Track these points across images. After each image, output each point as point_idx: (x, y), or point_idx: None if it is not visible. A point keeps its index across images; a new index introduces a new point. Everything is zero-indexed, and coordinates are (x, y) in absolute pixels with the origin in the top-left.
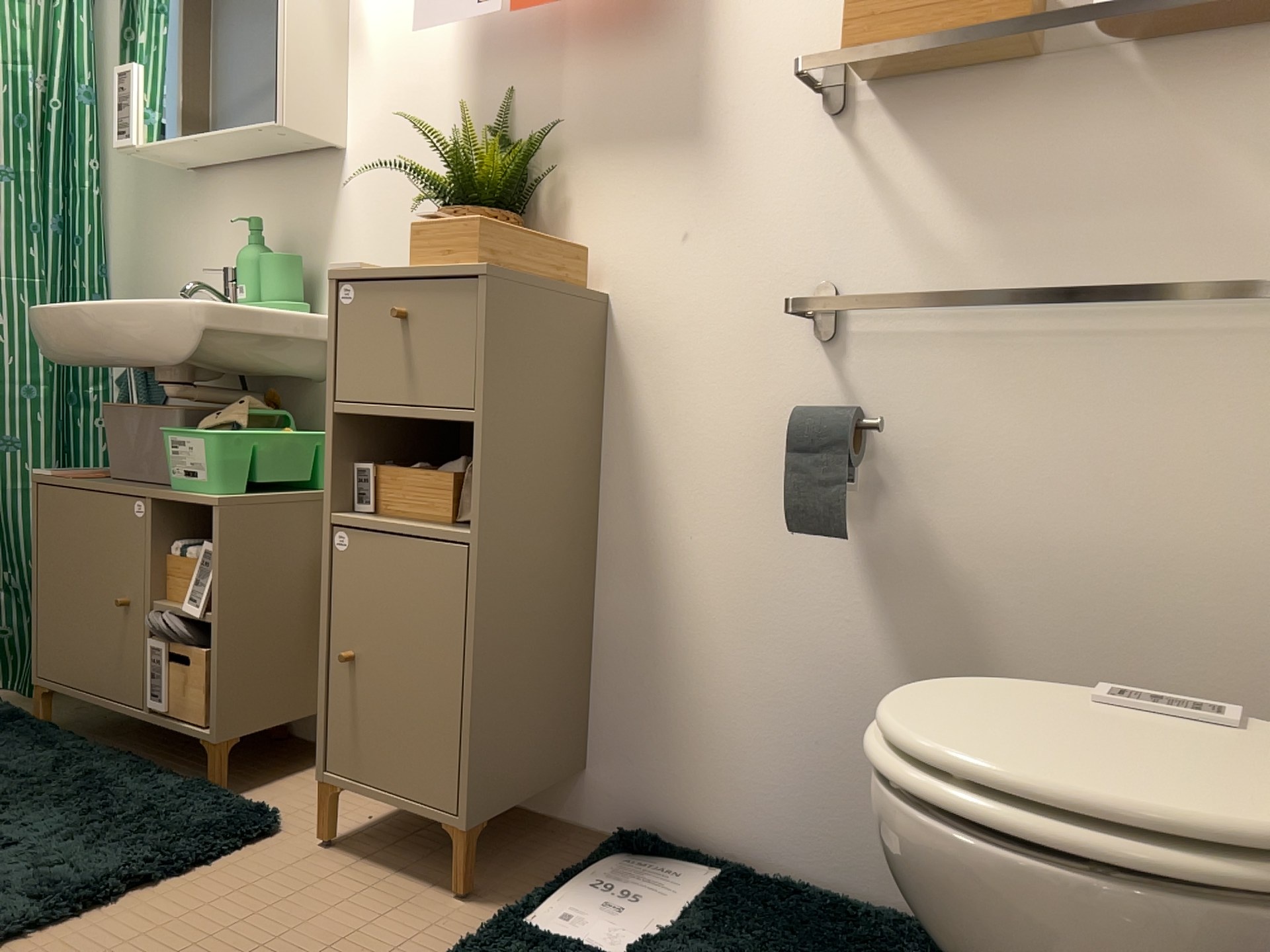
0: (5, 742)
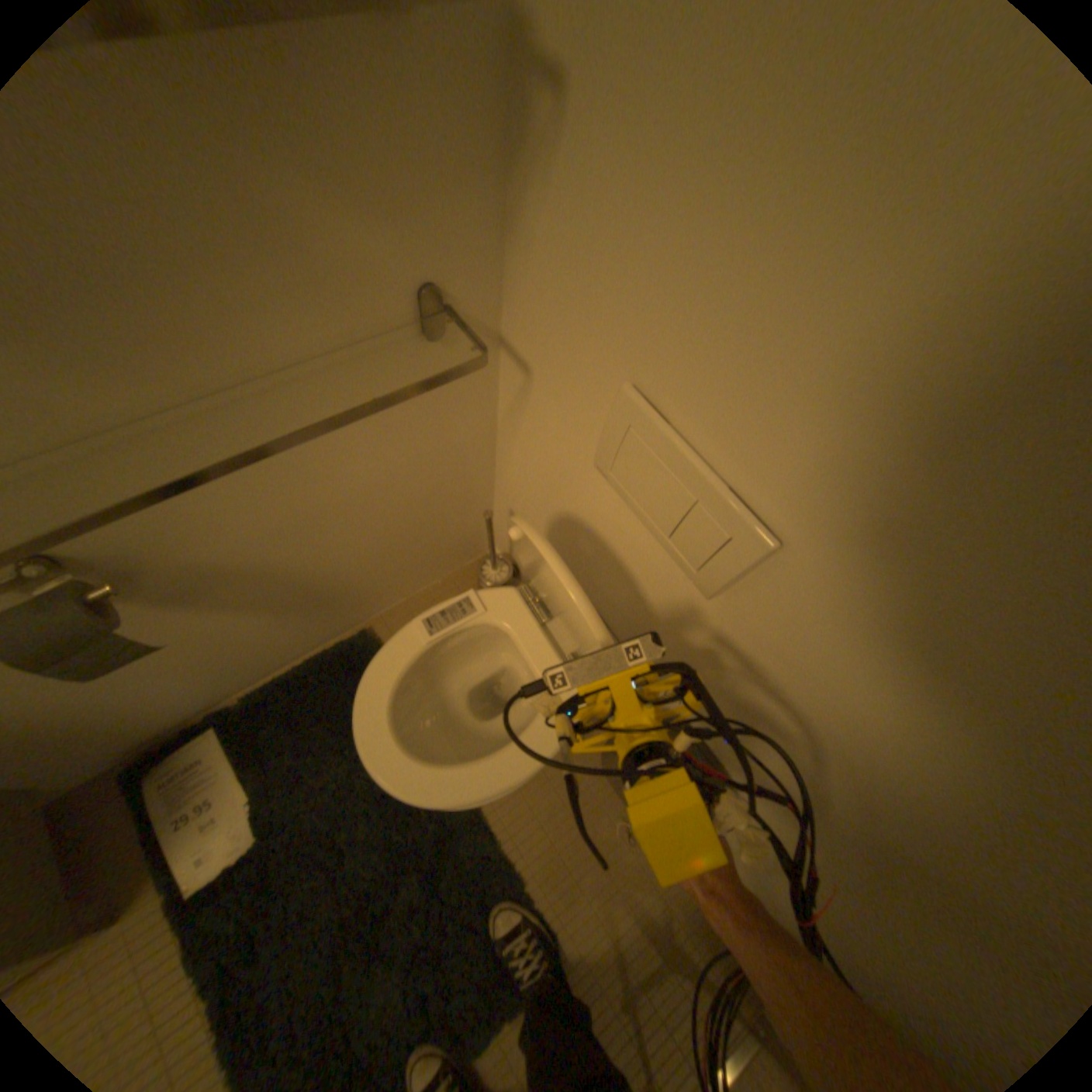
0: None
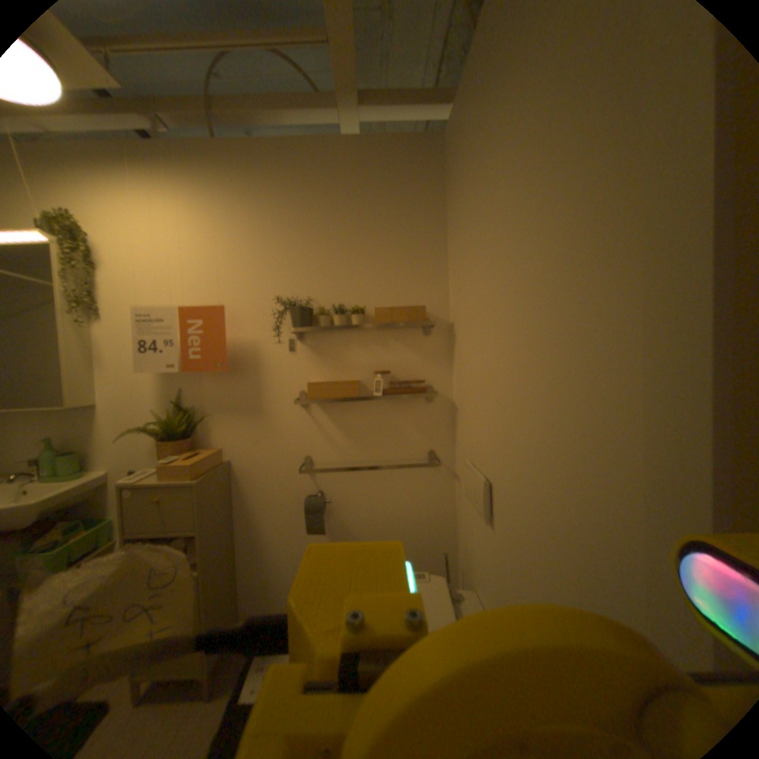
0: None
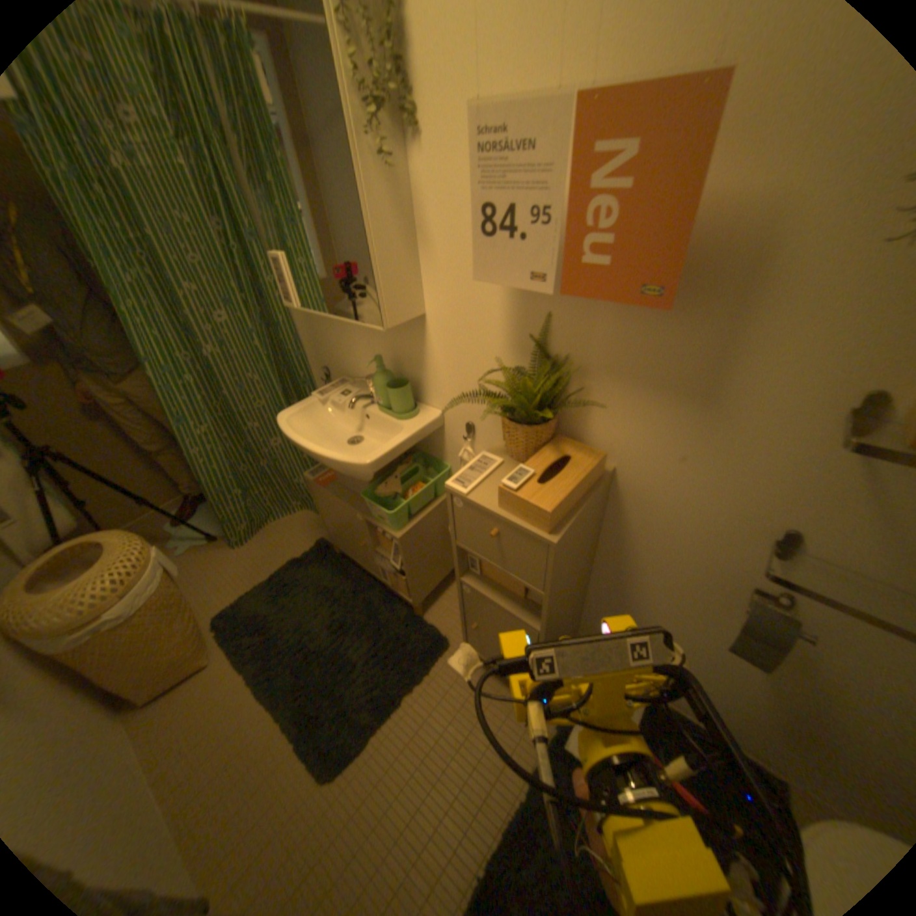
0: (325, 578)
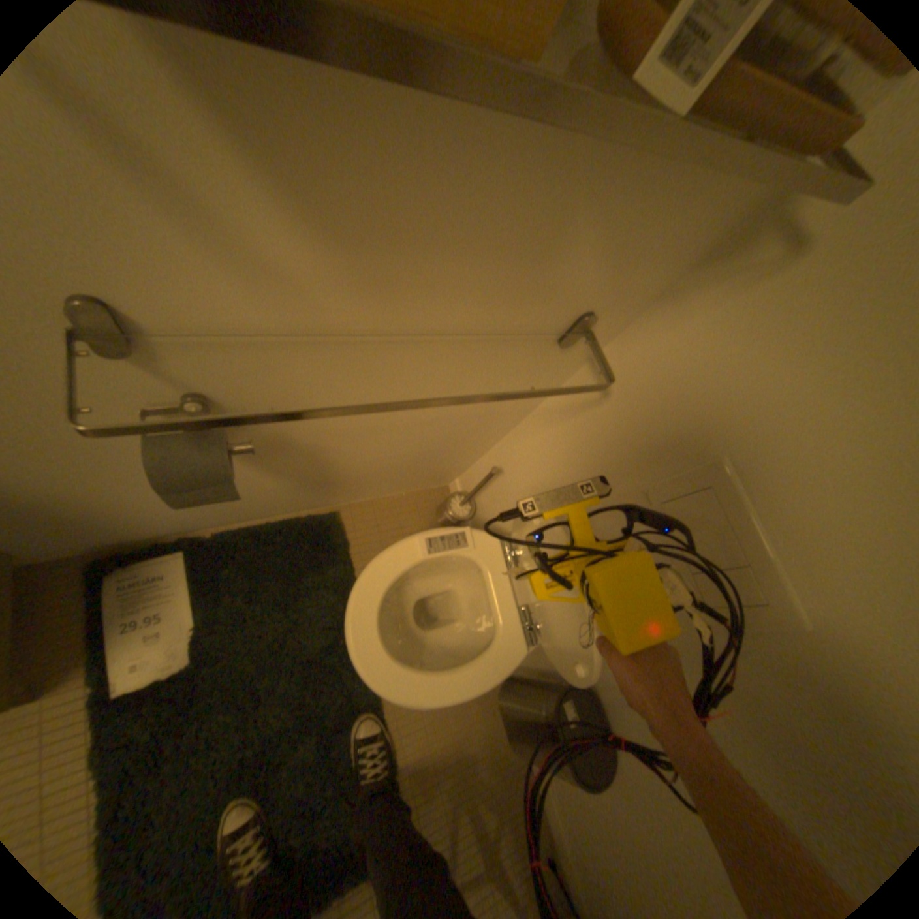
0: None
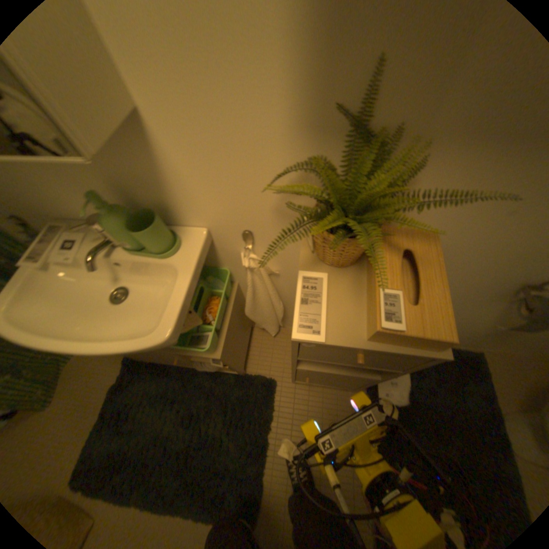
0: (150, 387)
